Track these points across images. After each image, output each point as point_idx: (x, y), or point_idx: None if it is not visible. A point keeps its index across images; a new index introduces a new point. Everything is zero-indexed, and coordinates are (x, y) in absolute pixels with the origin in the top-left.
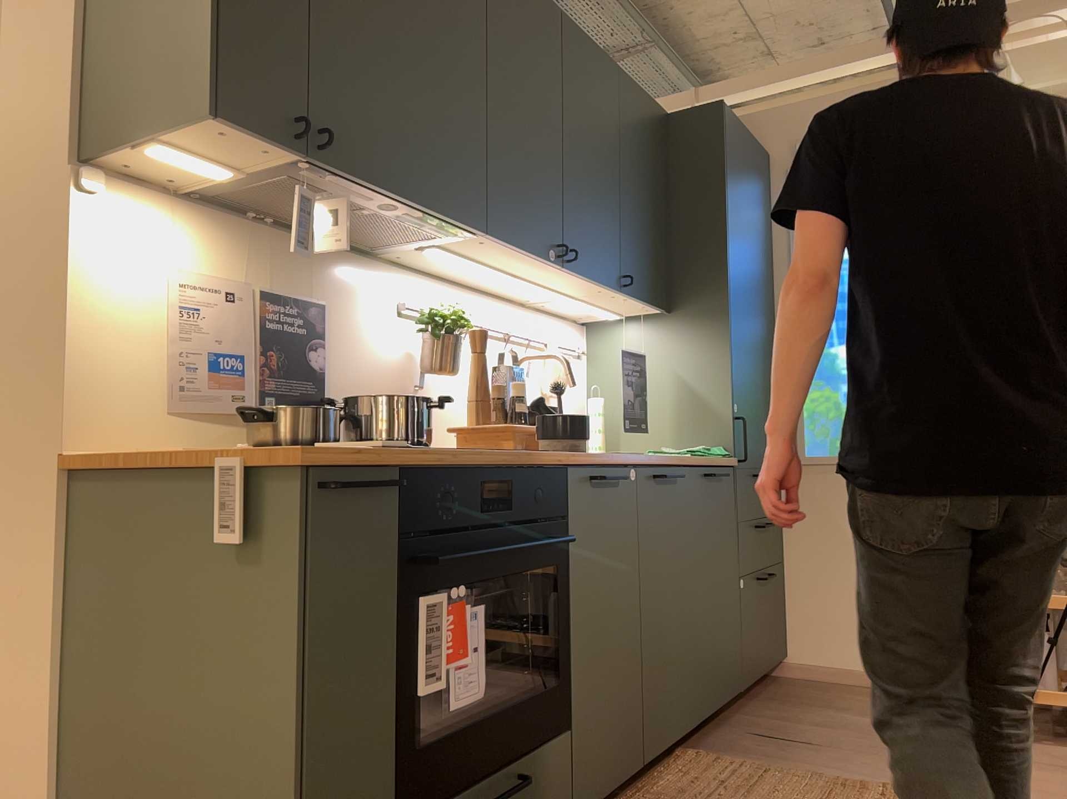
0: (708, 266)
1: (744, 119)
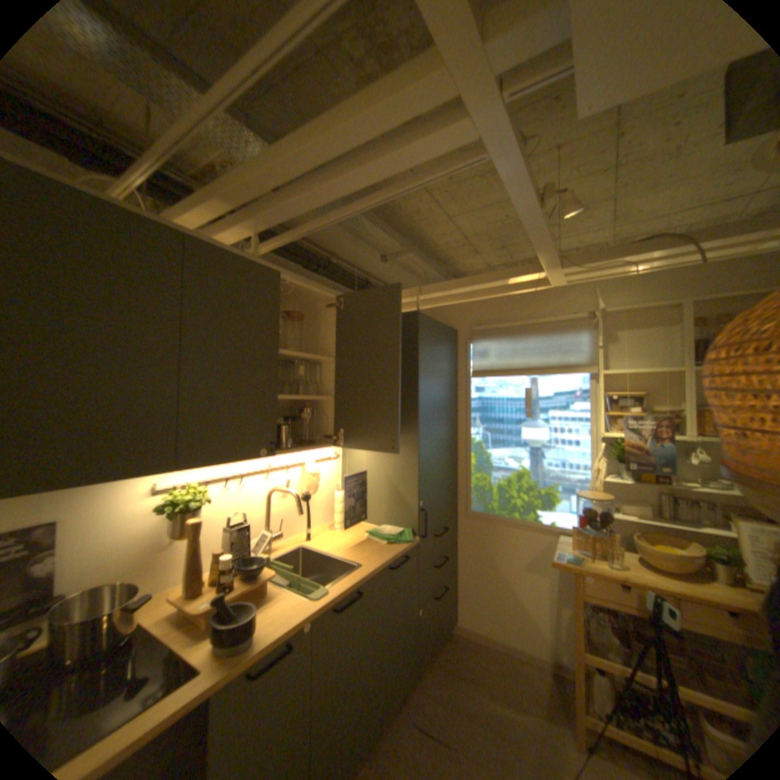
0: (406, 414)
1: (444, 307)
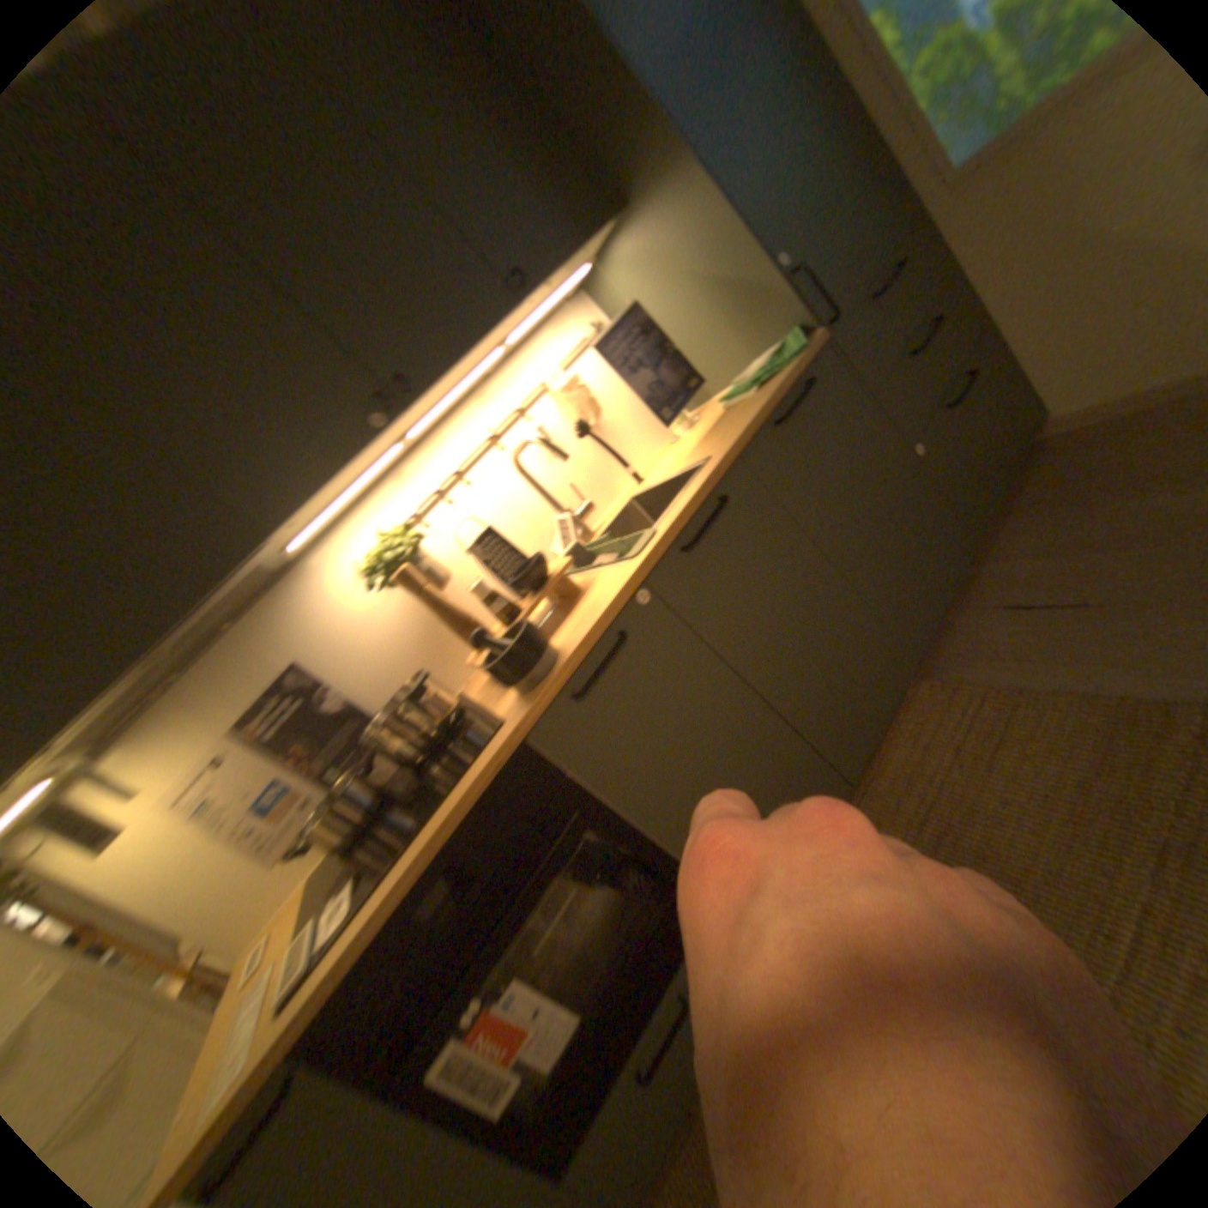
0: (612, 91)
1: None
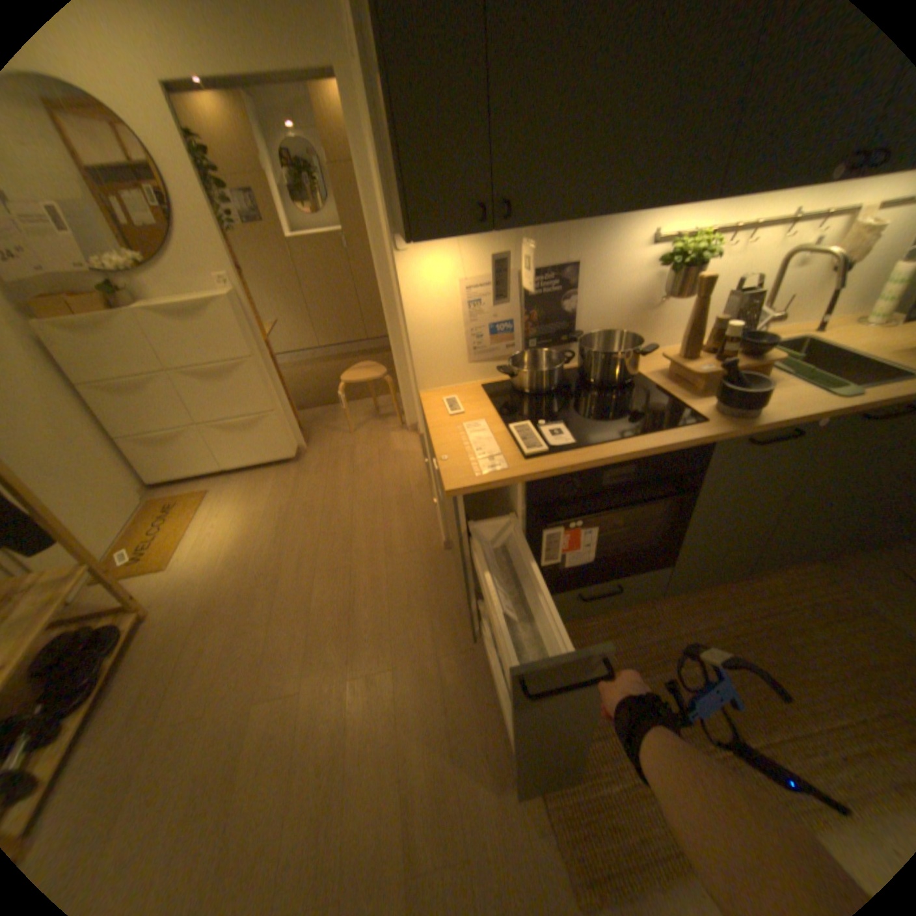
0: None
1: None
